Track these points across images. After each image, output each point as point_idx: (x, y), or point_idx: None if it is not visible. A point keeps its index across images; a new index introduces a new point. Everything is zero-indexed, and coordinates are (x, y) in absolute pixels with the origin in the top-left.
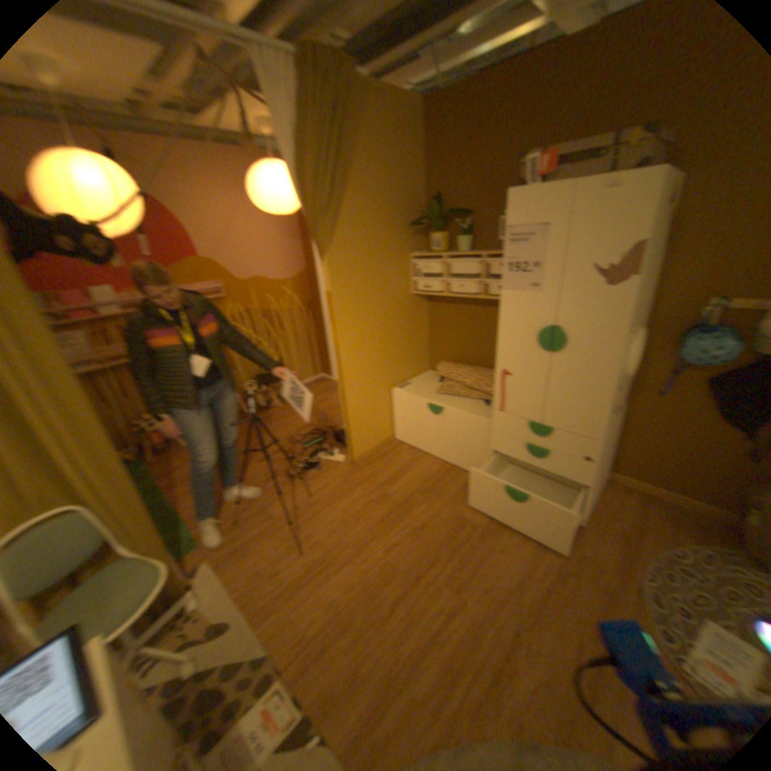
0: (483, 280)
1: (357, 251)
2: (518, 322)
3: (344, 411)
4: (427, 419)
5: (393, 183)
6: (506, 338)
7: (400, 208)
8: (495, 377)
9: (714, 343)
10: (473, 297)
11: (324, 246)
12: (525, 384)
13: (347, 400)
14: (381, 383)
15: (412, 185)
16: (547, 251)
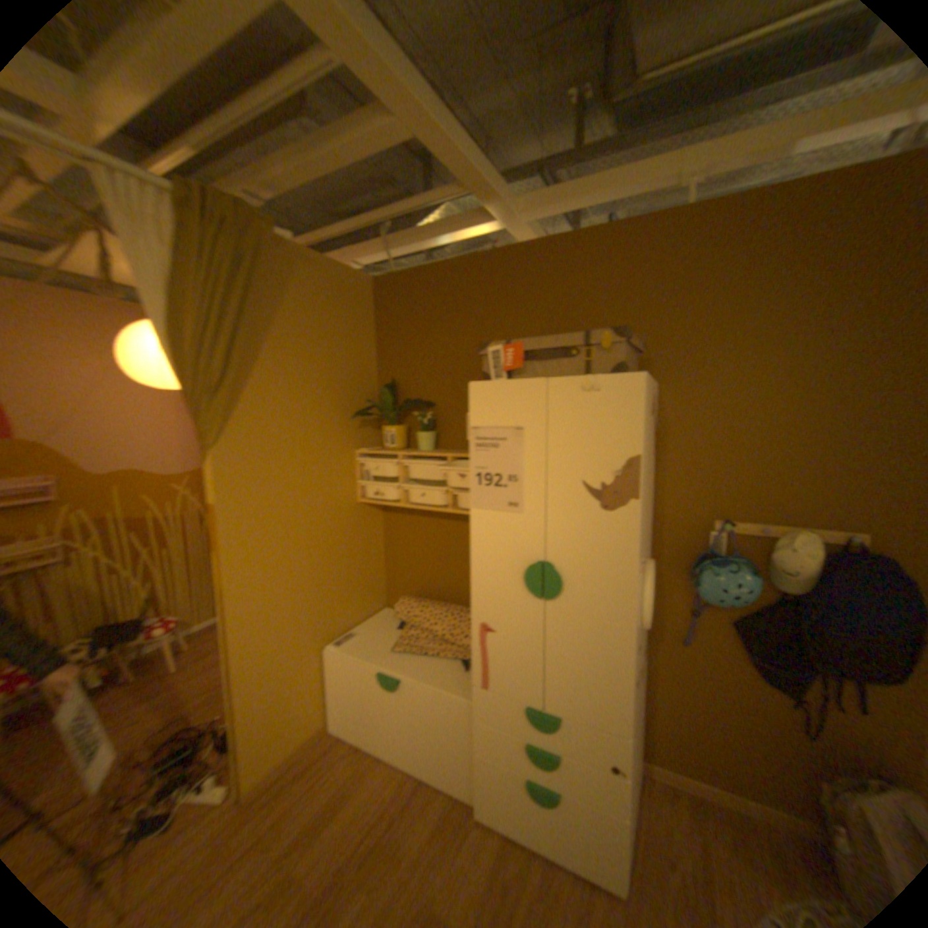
0: (450, 489)
1: (268, 445)
2: (497, 554)
3: (226, 704)
4: (376, 699)
5: (330, 364)
6: (482, 577)
7: (341, 393)
8: (472, 636)
9: (734, 580)
10: (439, 510)
11: (207, 437)
12: (515, 648)
13: (232, 684)
14: (303, 642)
15: (359, 368)
16: (524, 462)
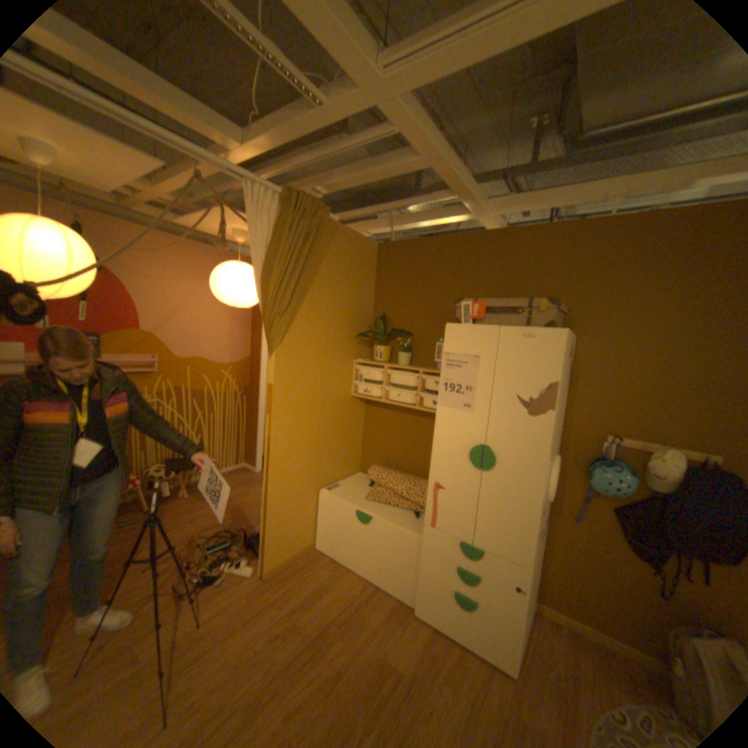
0: (419, 393)
1: (306, 350)
2: (452, 437)
3: (263, 513)
4: (353, 528)
5: (347, 300)
6: (440, 451)
7: (351, 321)
8: (428, 490)
9: (618, 477)
10: (409, 407)
11: (275, 342)
12: (458, 501)
13: (268, 500)
14: (309, 483)
15: (363, 304)
16: (478, 378)
